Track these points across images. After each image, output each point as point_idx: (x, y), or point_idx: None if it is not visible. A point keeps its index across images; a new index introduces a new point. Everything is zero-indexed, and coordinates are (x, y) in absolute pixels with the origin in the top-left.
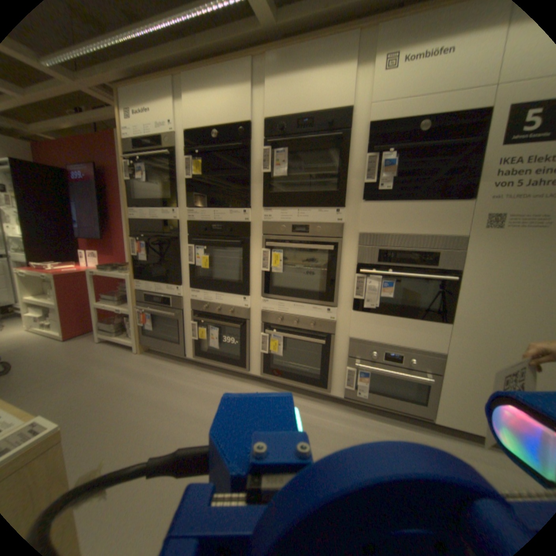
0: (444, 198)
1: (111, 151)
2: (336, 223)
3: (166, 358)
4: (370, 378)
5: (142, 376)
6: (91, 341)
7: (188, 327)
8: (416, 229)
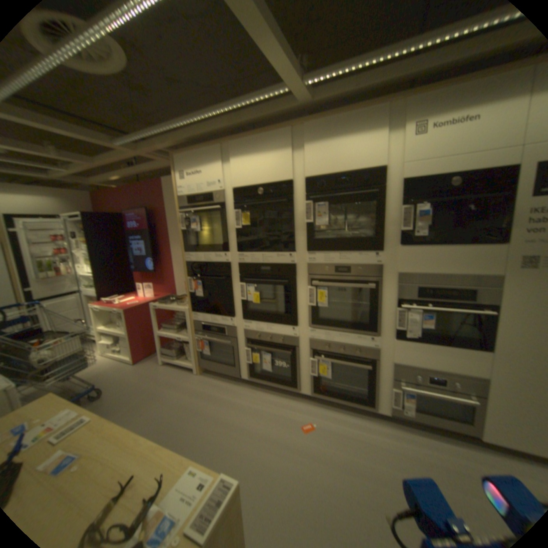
0: (478, 243)
1: (157, 196)
2: (375, 265)
3: (222, 379)
4: (416, 400)
5: (206, 399)
6: (154, 364)
7: (241, 353)
8: (453, 271)
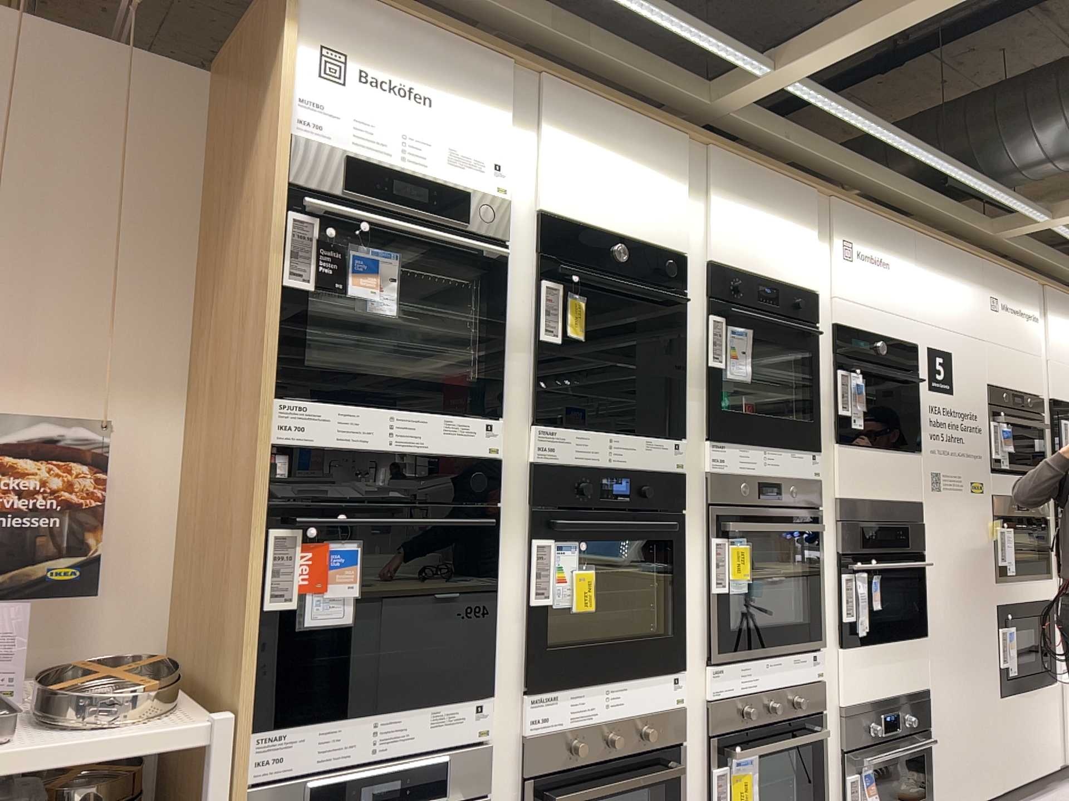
0: (900, 450)
1: None
2: (811, 482)
3: None
4: (871, 781)
5: None
6: None
7: None
8: (886, 493)
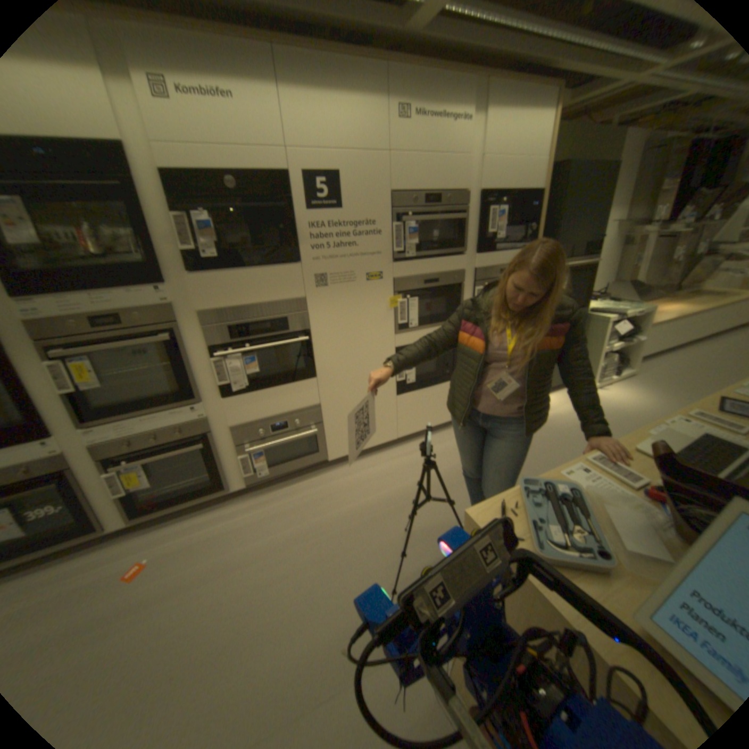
0: (274, 264)
1: None
2: (160, 305)
3: None
4: (264, 456)
5: None
6: None
7: None
8: (258, 299)
